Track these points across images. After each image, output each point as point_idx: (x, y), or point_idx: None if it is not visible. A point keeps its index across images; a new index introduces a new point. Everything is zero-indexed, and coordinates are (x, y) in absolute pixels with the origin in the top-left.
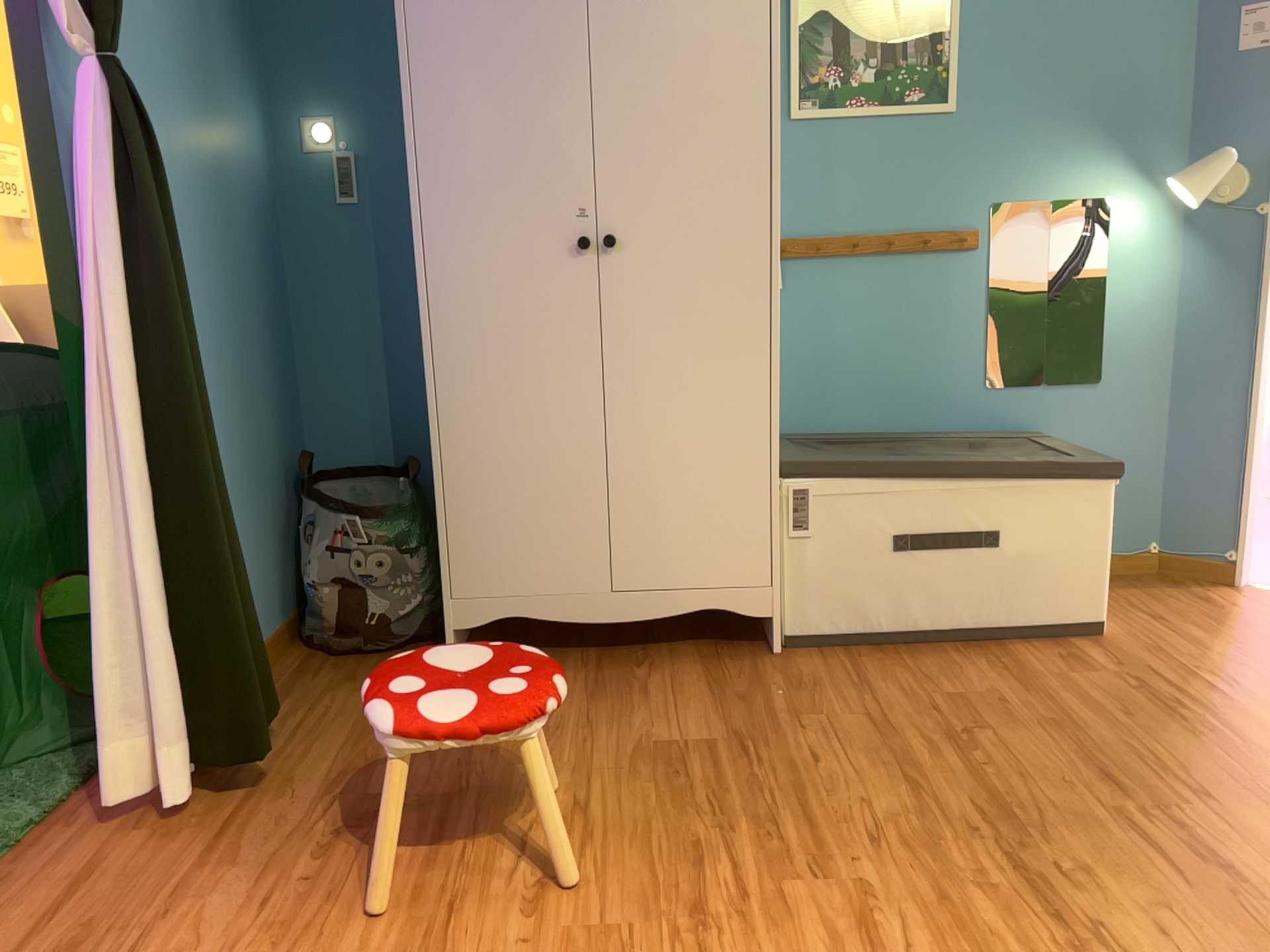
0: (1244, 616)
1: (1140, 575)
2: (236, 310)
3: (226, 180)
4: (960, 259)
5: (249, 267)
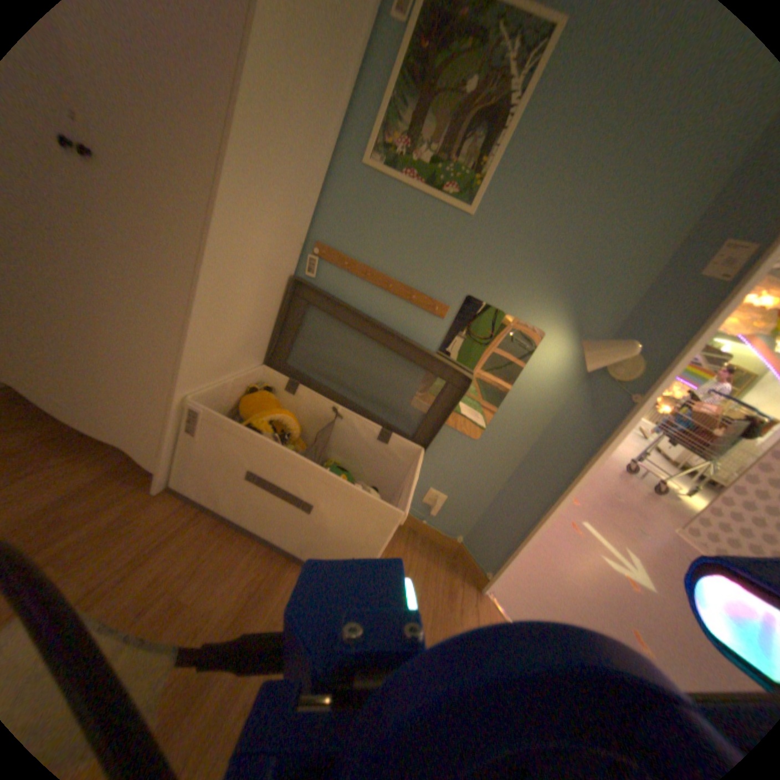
0: (458, 627)
1: (443, 549)
2: None
3: None
4: (431, 321)
5: None
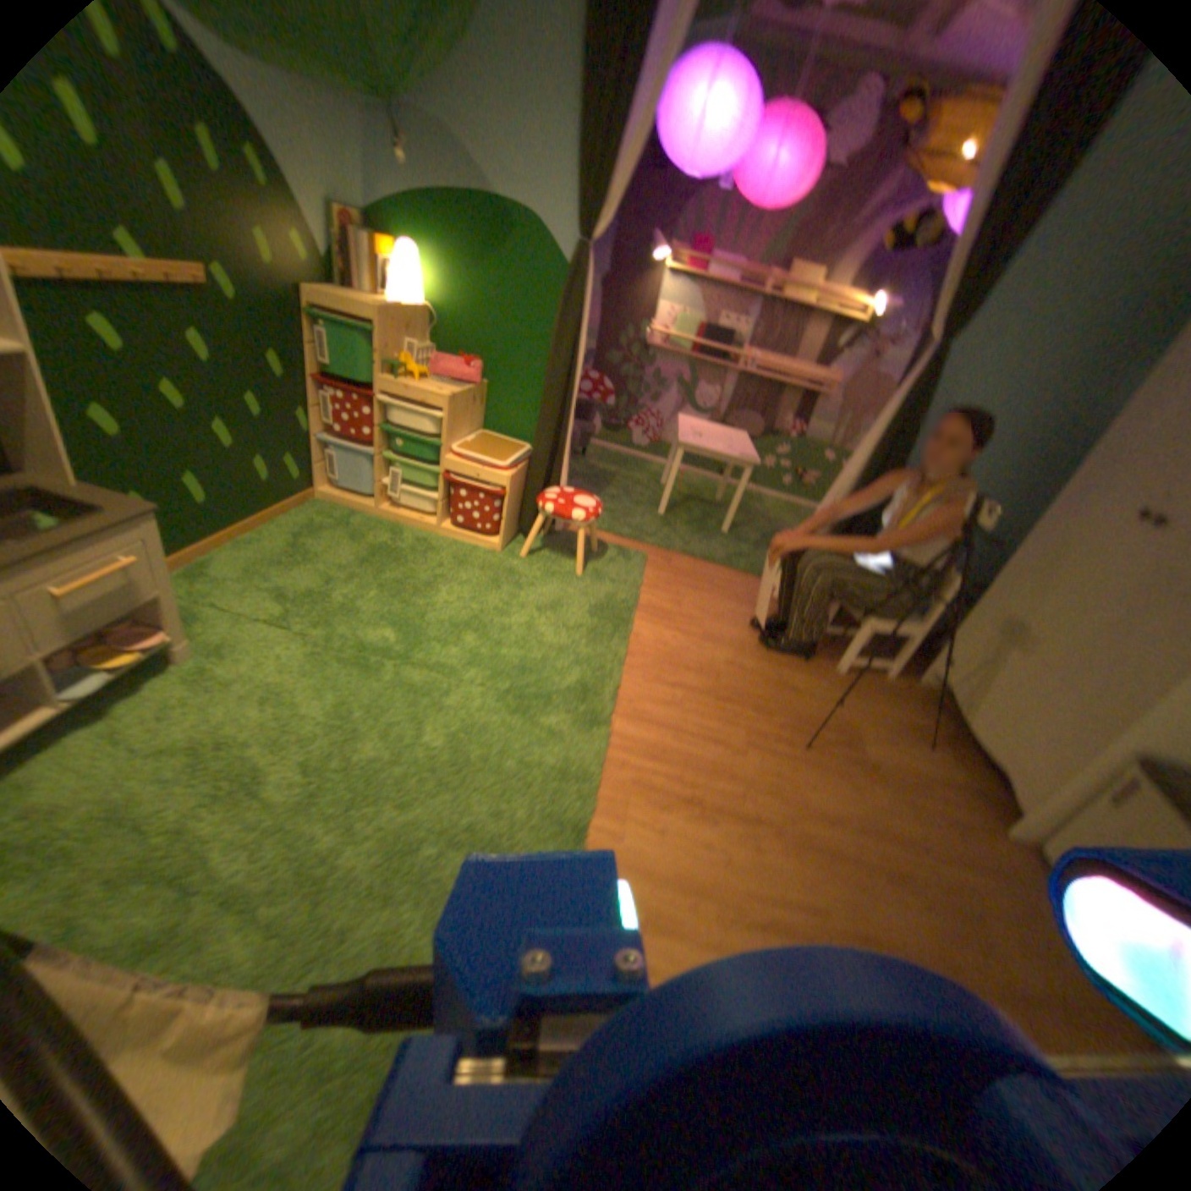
0: None
1: None
2: (1013, 485)
3: (1068, 420)
4: None
5: (1052, 471)
